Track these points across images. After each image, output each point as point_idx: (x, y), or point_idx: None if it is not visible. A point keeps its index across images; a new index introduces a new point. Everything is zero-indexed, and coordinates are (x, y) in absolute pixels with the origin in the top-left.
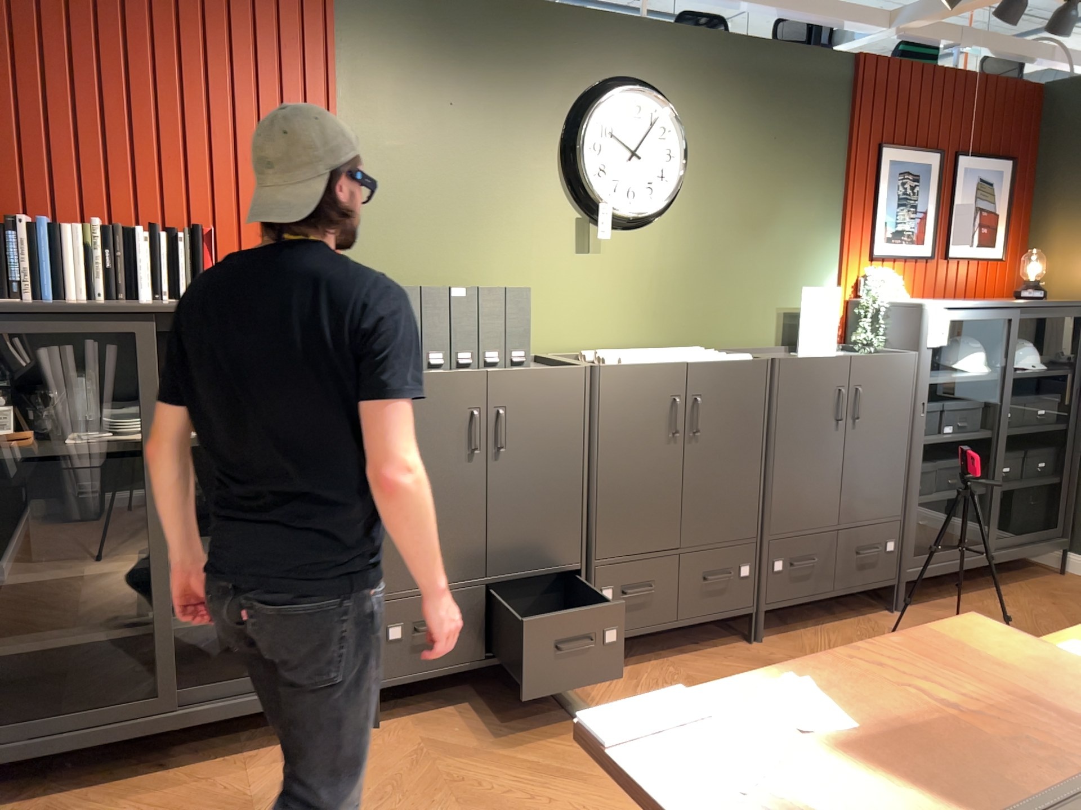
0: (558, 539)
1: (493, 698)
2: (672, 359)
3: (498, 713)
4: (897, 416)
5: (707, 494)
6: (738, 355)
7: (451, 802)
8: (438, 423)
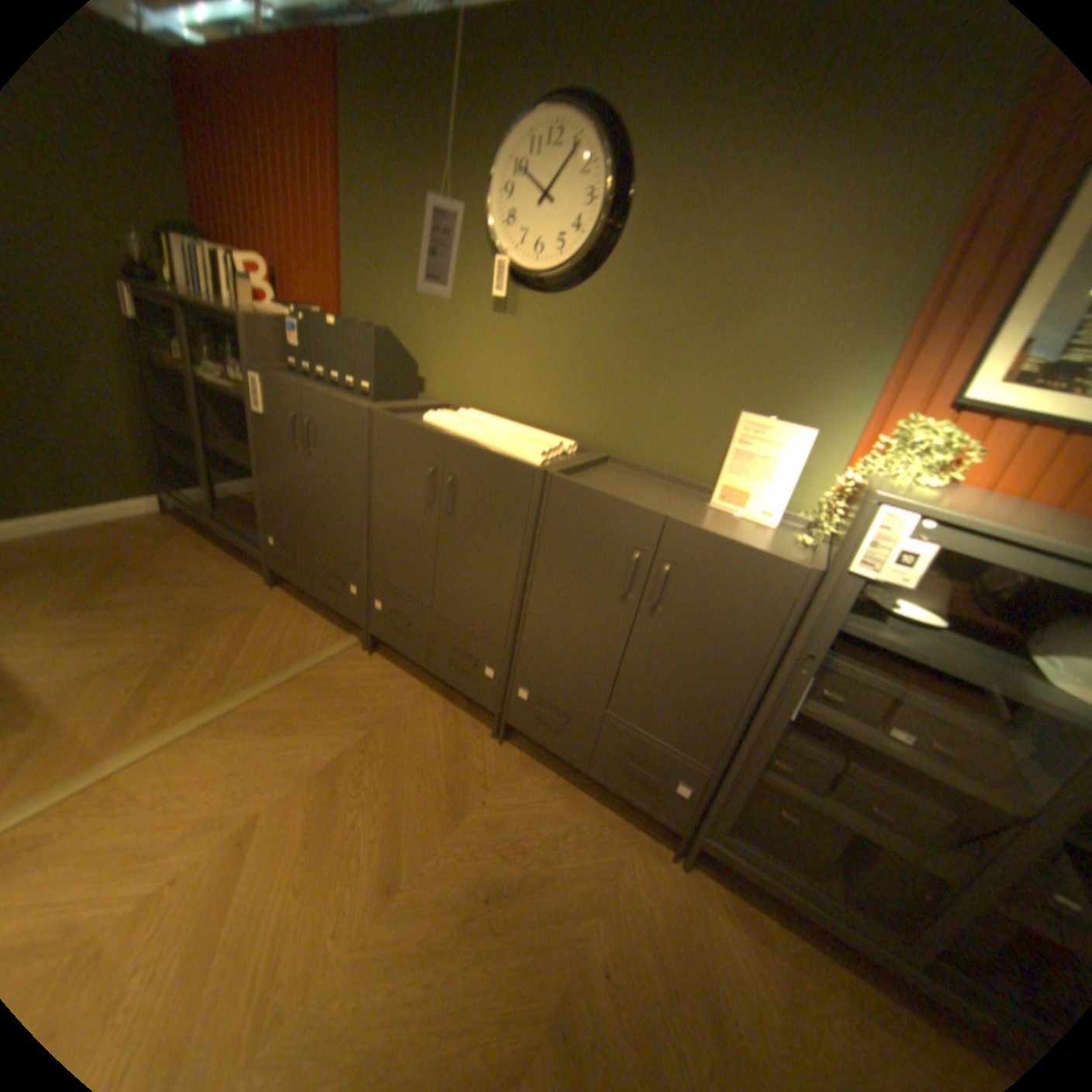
0: (348, 540)
1: (324, 619)
2: (461, 431)
3: (304, 625)
4: (738, 641)
5: (457, 577)
6: (530, 454)
7: (186, 632)
8: (280, 413)
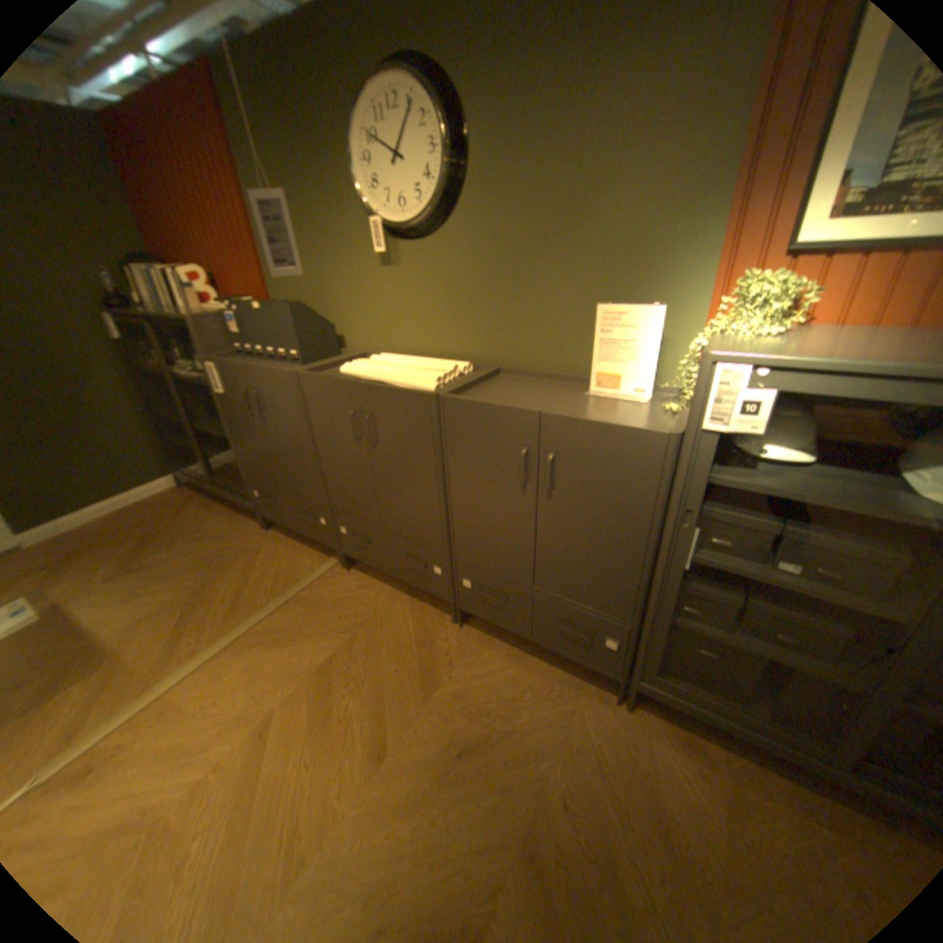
0: (308, 483)
1: (309, 550)
2: (369, 376)
3: (294, 558)
4: (623, 510)
5: (394, 498)
6: (424, 383)
7: (205, 579)
8: (234, 392)
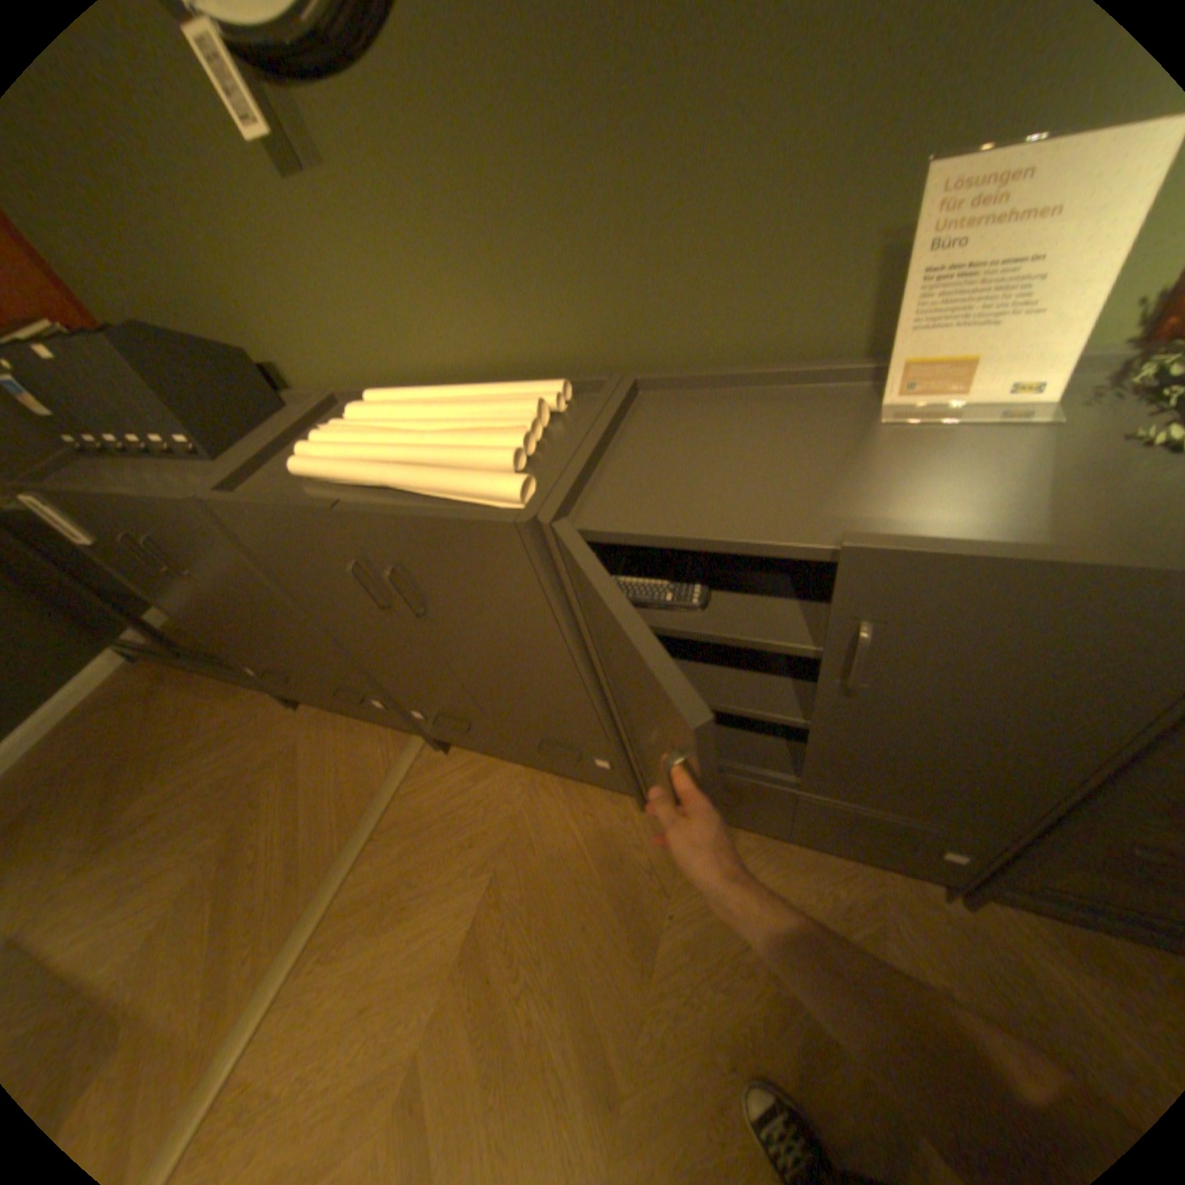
0: (326, 662)
1: (373, 727)
2: (357, 477)
3: (354, 748)
4: (1058, 716)
5: (492, 683)
6: (489, 481)
7: (229, 826)
8: (110, 540)
